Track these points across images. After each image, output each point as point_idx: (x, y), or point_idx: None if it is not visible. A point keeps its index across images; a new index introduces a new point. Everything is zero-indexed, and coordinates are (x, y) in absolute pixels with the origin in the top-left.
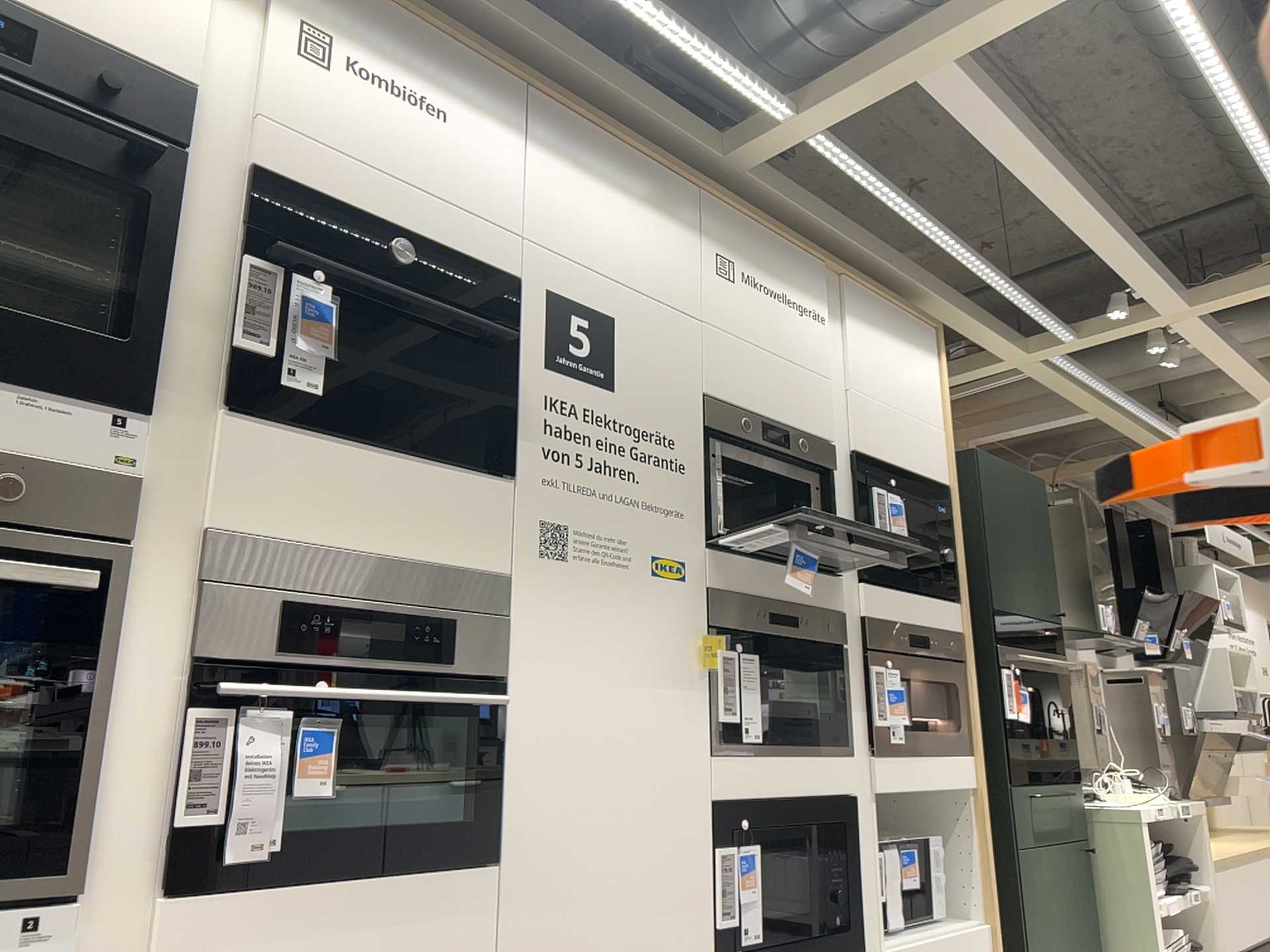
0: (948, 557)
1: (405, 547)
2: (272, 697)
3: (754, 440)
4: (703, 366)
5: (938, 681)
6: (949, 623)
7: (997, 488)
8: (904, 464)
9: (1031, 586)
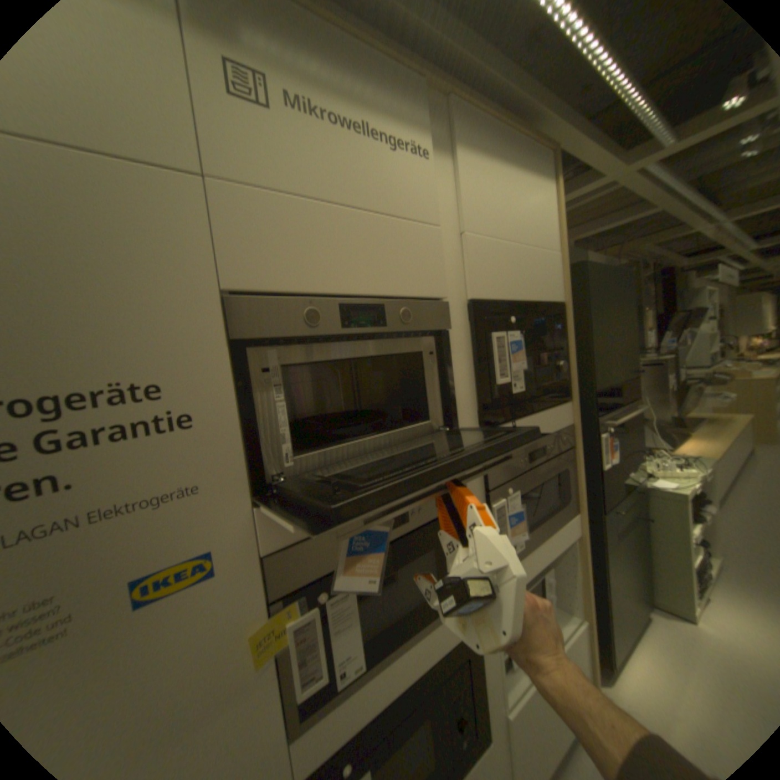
0: (563, 370)
1: None
2: None
3: (326, 334)
4: (211, 253)
5: (553, 477)
6: (563, 423)
7: (602, 291)
8: (523, 297)
9: (623, 360)
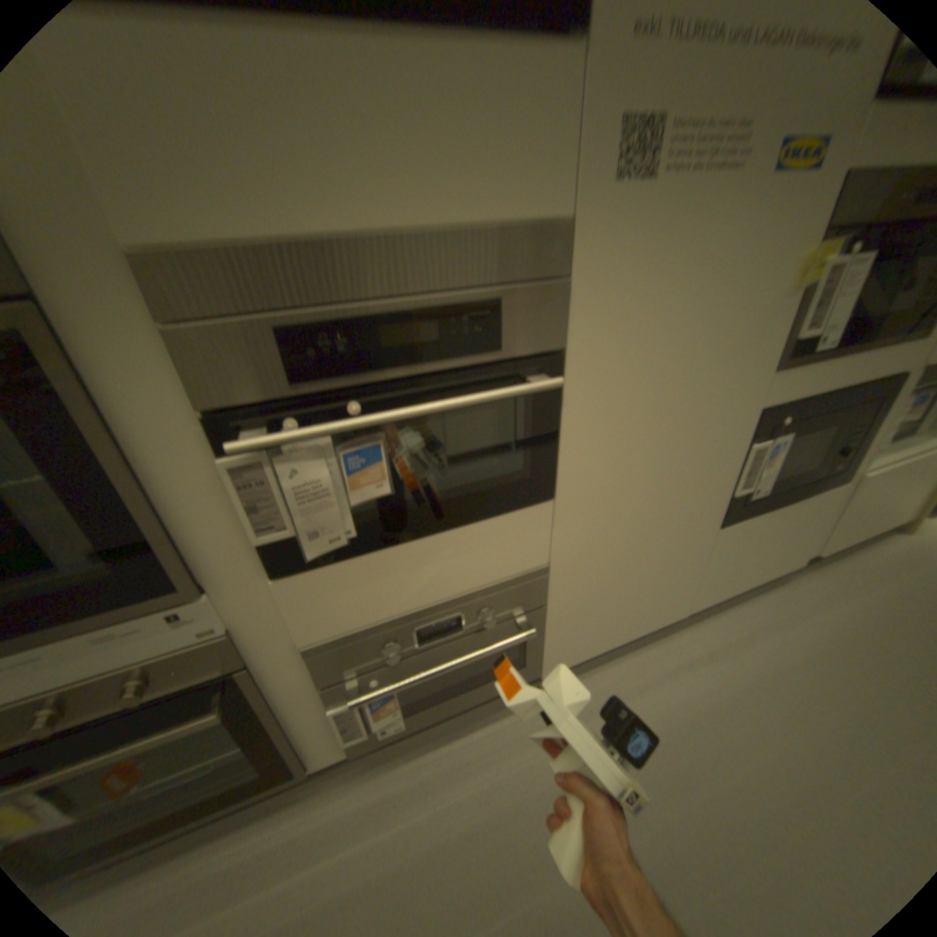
0: None
1: (418, 207)
2: (289, 440)
3: None
4: None
5: None
6: None
7: None
8: None
9: None
